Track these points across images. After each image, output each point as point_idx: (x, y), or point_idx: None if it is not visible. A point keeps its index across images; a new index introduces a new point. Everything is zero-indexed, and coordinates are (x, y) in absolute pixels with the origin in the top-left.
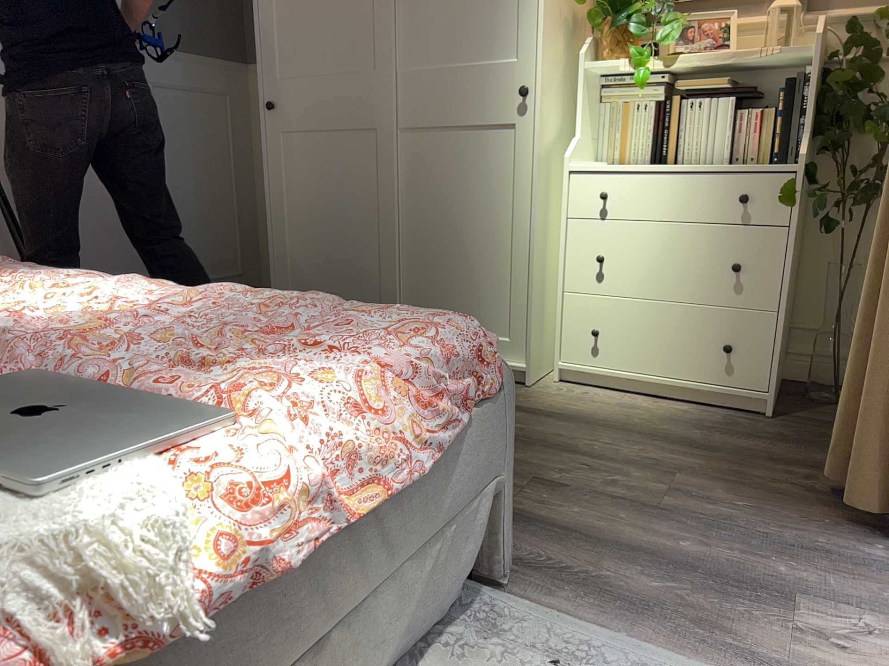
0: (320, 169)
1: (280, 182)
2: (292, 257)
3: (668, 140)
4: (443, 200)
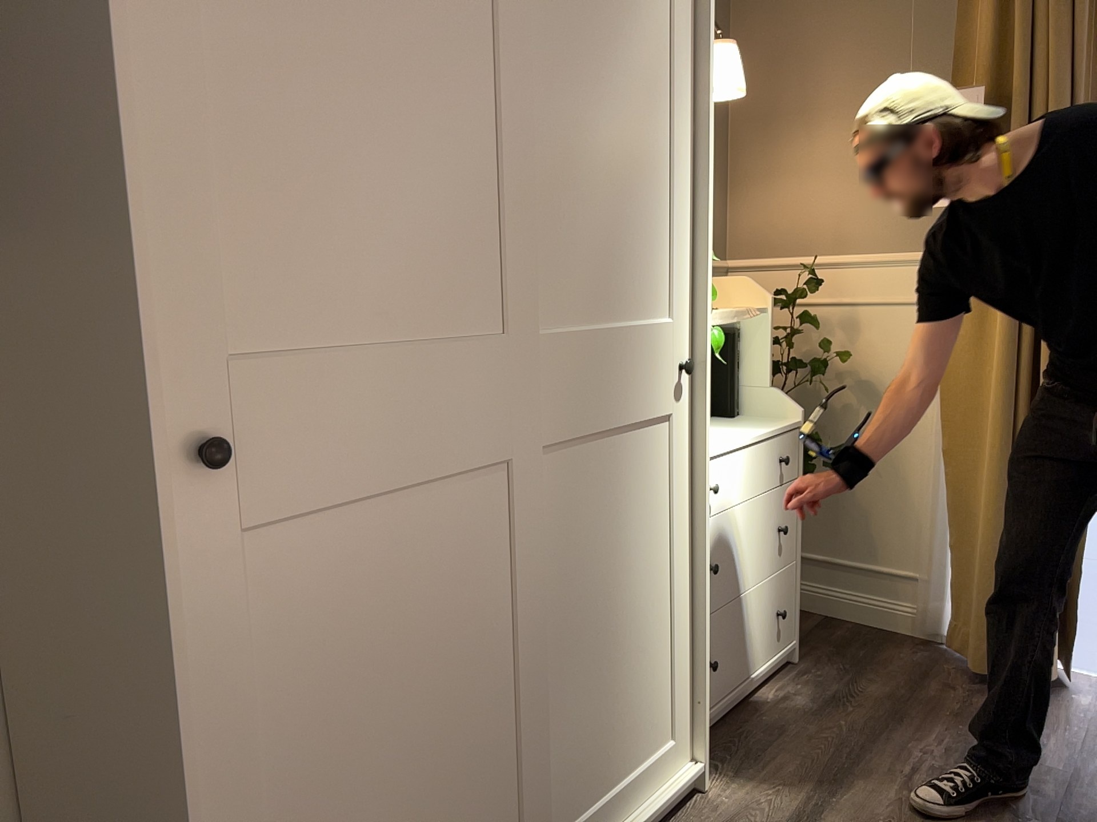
0: (375, 597)
1: (238, 692)
2: None
3: None
4: (597, 563)
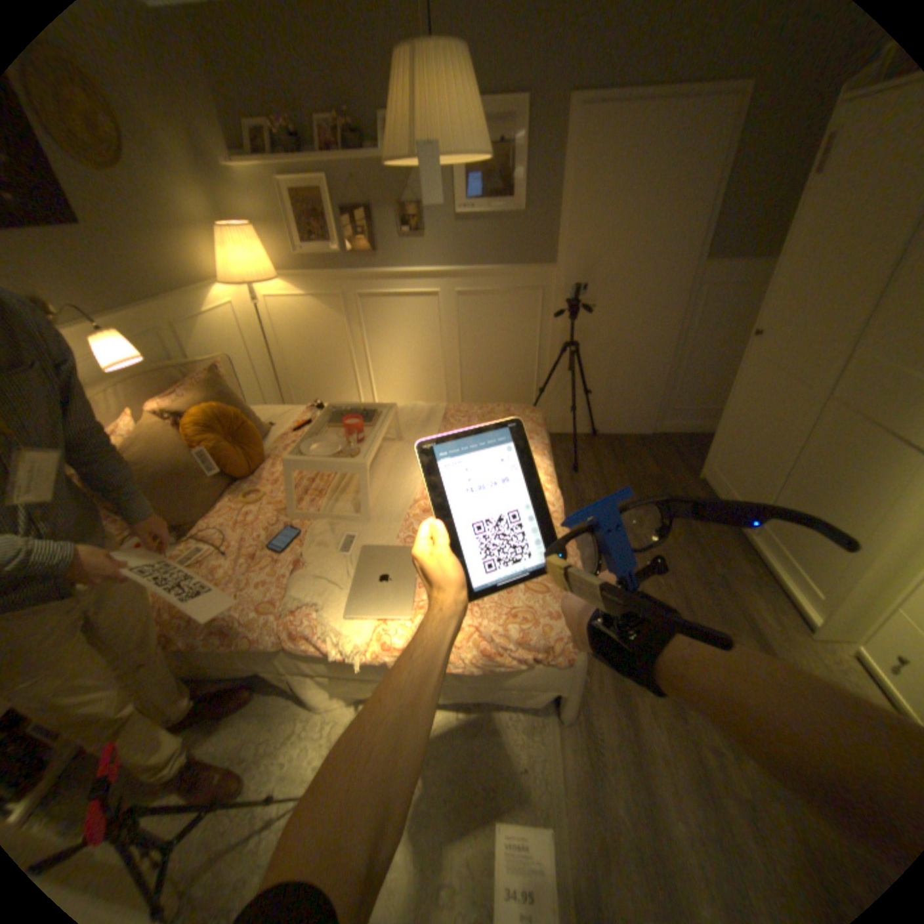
0: (768, 393)
1: (743, 386)
2: (729, 436)
3: None
4: (836, 470)
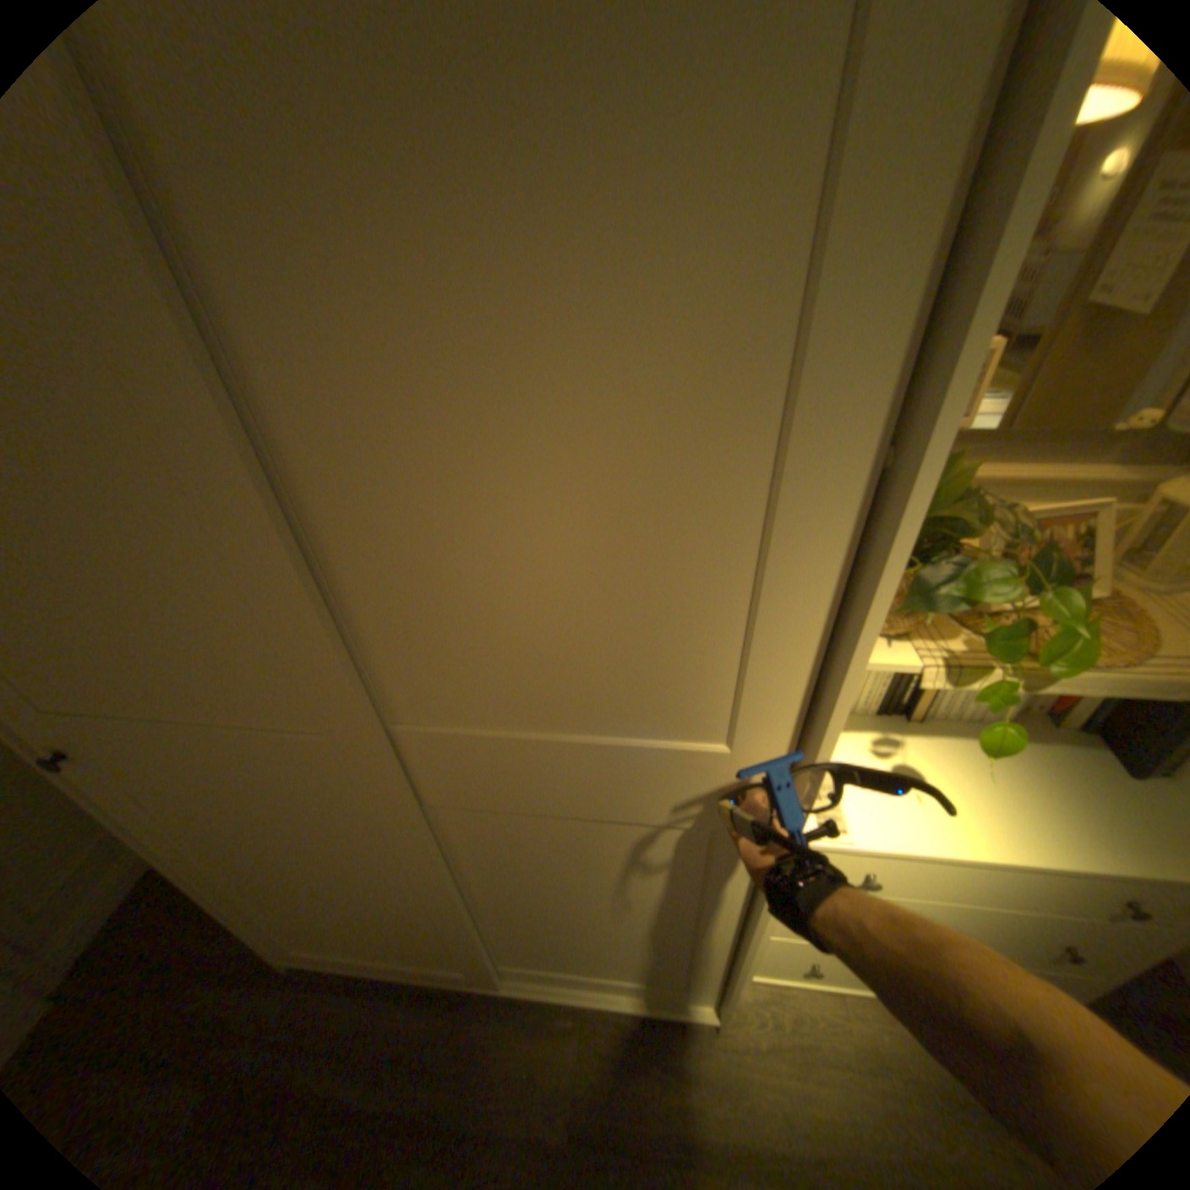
0: (252, 842)
1: (163, 847)
2: (252, 914)
3: (920, 697)
4: (550, 887)
